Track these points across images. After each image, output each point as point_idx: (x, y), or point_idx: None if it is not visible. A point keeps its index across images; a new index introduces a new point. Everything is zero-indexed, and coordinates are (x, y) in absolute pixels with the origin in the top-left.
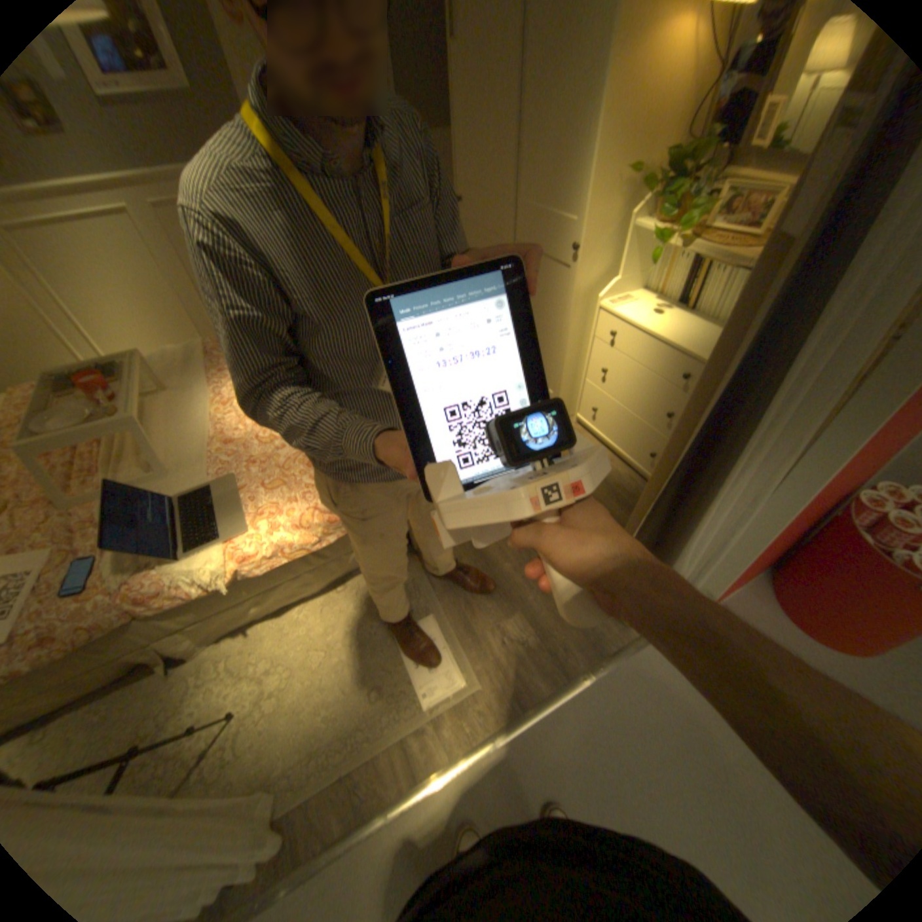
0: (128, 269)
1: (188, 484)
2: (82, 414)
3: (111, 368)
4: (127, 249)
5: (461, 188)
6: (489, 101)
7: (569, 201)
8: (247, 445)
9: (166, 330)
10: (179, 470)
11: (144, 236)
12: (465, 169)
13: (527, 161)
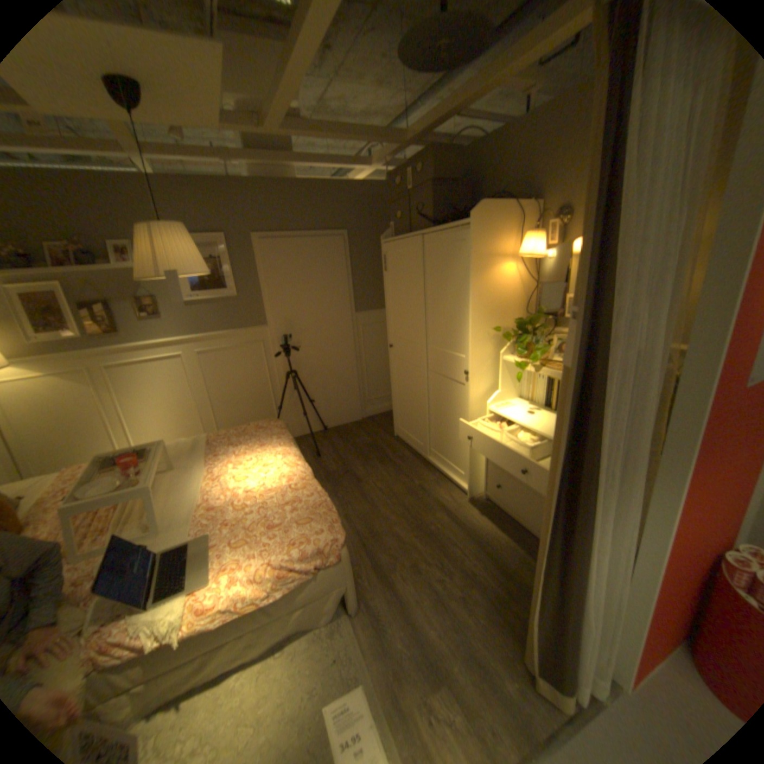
0: (170, 388)
1: (172, 542)
2: (113, 484)
3: (142, 452)
4: (173, 377)
5: (392, 340)
6: (407, 297)
7: (459, 347)
8: (223, 510)
9: (182, 428)
10: (168, 530)
11: (186, 369)
12: (394, 330)
13: (431, 326)
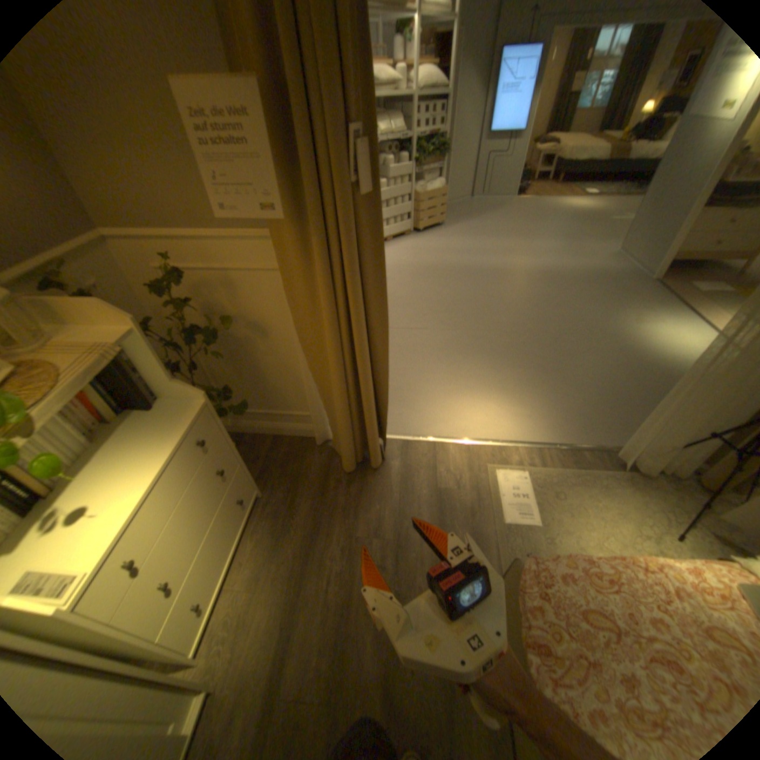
0: None
1: None
2: None
3: None
4: None
5: None
6: None
7: None
8: None
9: None
10: None
11: None
12: None
13: None
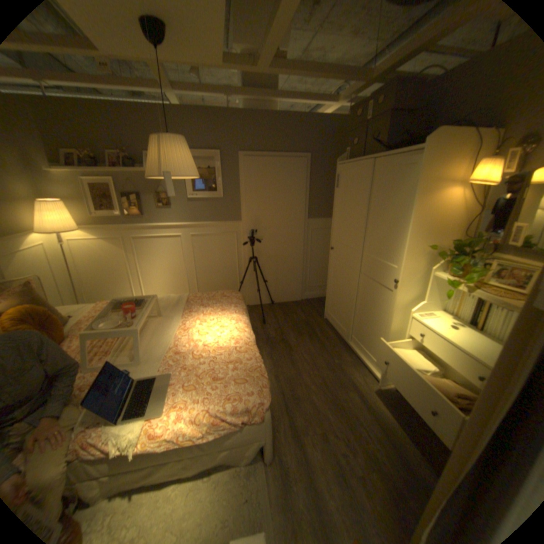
0: (171, 258)
1: (147, 373)
2: (117, 322)
3: (141, 301)
4: (174, 250)
5: (334, 243)
6: (352, 210)
7: (393, 258)
8: (185, 357)
9: (175, 286)
10: (146, 363)
11: (183, 246)
12: (337, 235)
13: (370, 237)
